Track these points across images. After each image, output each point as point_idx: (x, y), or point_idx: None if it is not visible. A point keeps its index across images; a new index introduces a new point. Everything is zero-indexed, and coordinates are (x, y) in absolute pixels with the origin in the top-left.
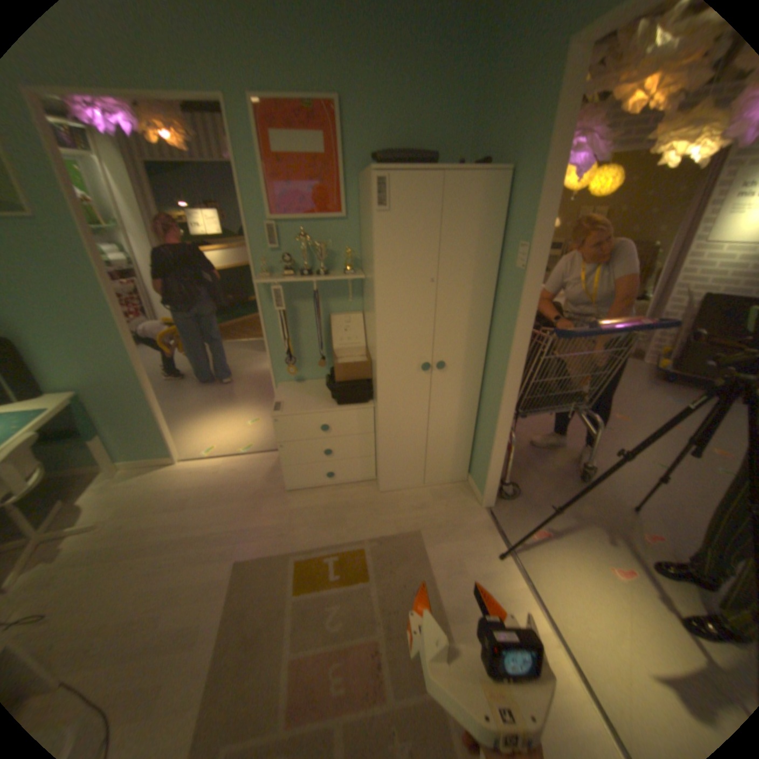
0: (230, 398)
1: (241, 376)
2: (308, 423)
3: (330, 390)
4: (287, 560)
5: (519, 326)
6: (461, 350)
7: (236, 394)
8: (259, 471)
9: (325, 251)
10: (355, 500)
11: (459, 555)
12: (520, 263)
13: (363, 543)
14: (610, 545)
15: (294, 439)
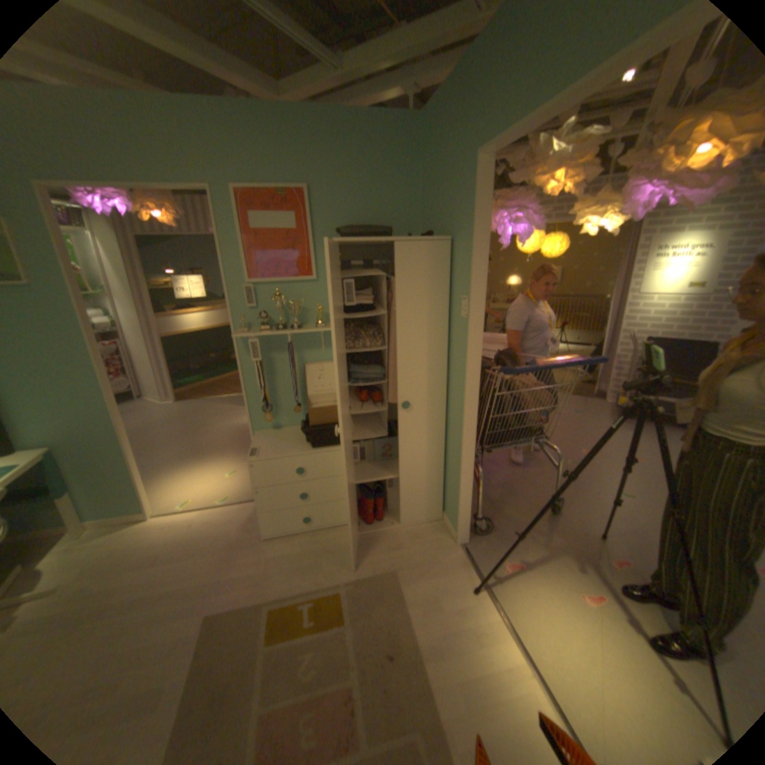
0: (209, 452)
1: (221, 431)
2: (284, 468)
3: (305, 435)
4: (261, 610)
5: (468, 366)
6: (423, 391)
7: (215, 449)
8: (235, 522)
9: (300, 309)
10: (332, 545)
11: (434, 592)
12: (464, 314)
13: (339, 587)
14: (579, 574)
15: (271, 484)
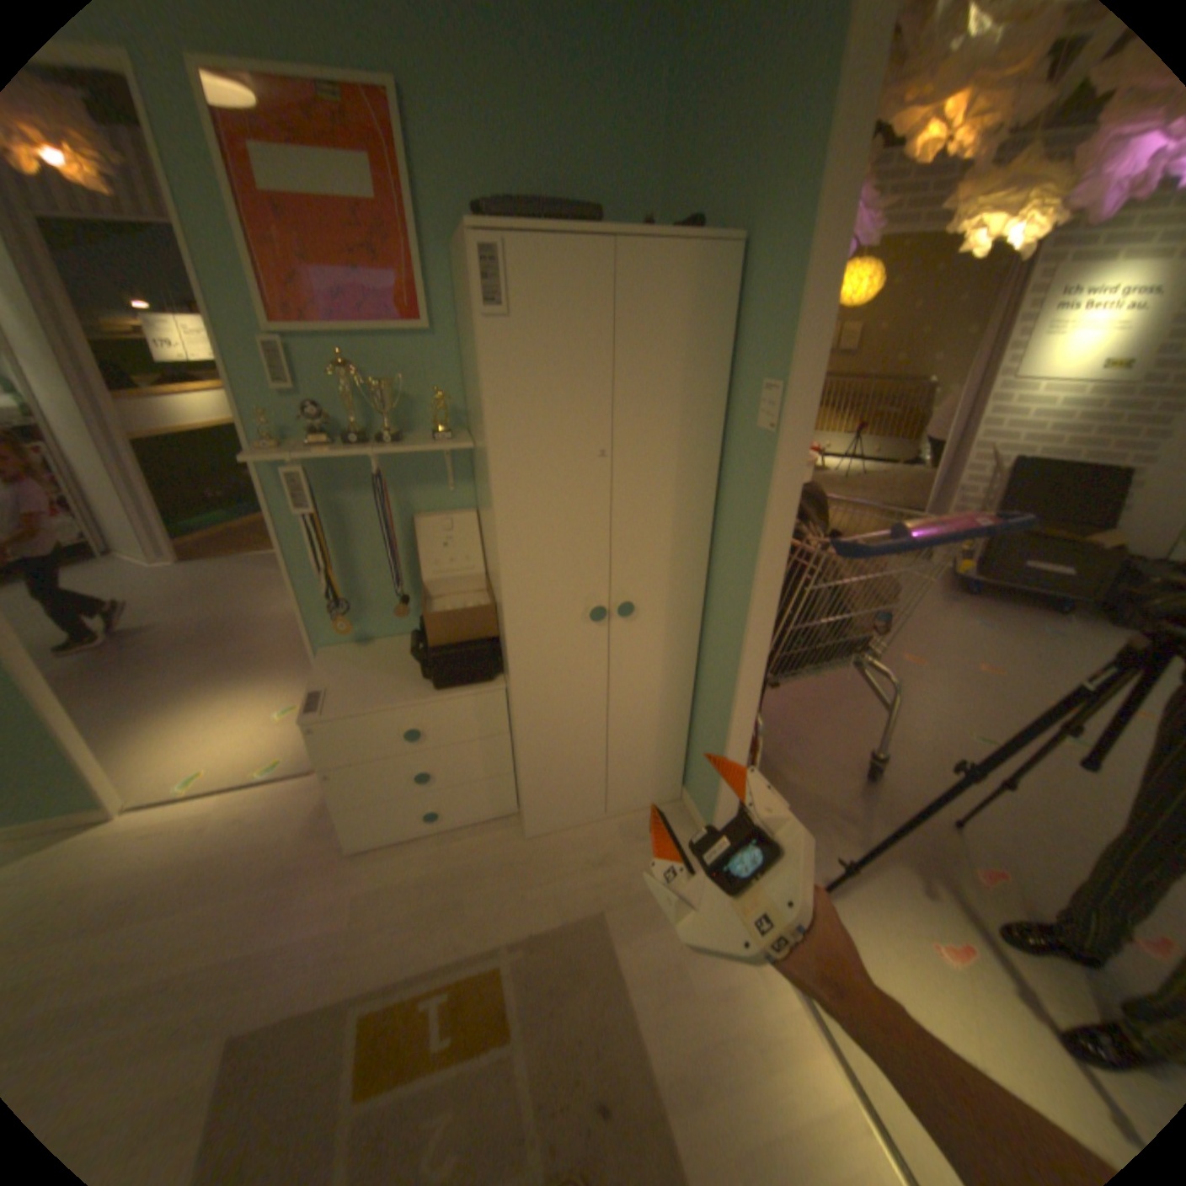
0: (243, 668)
1: (266, 623)
2: (381, 730)
3: (420, 663)
4: (346, 1015)
5: (769, 537)
6: (663, 579)
7: (255, 660)
8: (294, 817)
9: (396, 396)
10: (482, 861)
11: (677, 955)
12: (766, 421)
13: (499, 953)
14: (927, 900)
15: (355, 761)
